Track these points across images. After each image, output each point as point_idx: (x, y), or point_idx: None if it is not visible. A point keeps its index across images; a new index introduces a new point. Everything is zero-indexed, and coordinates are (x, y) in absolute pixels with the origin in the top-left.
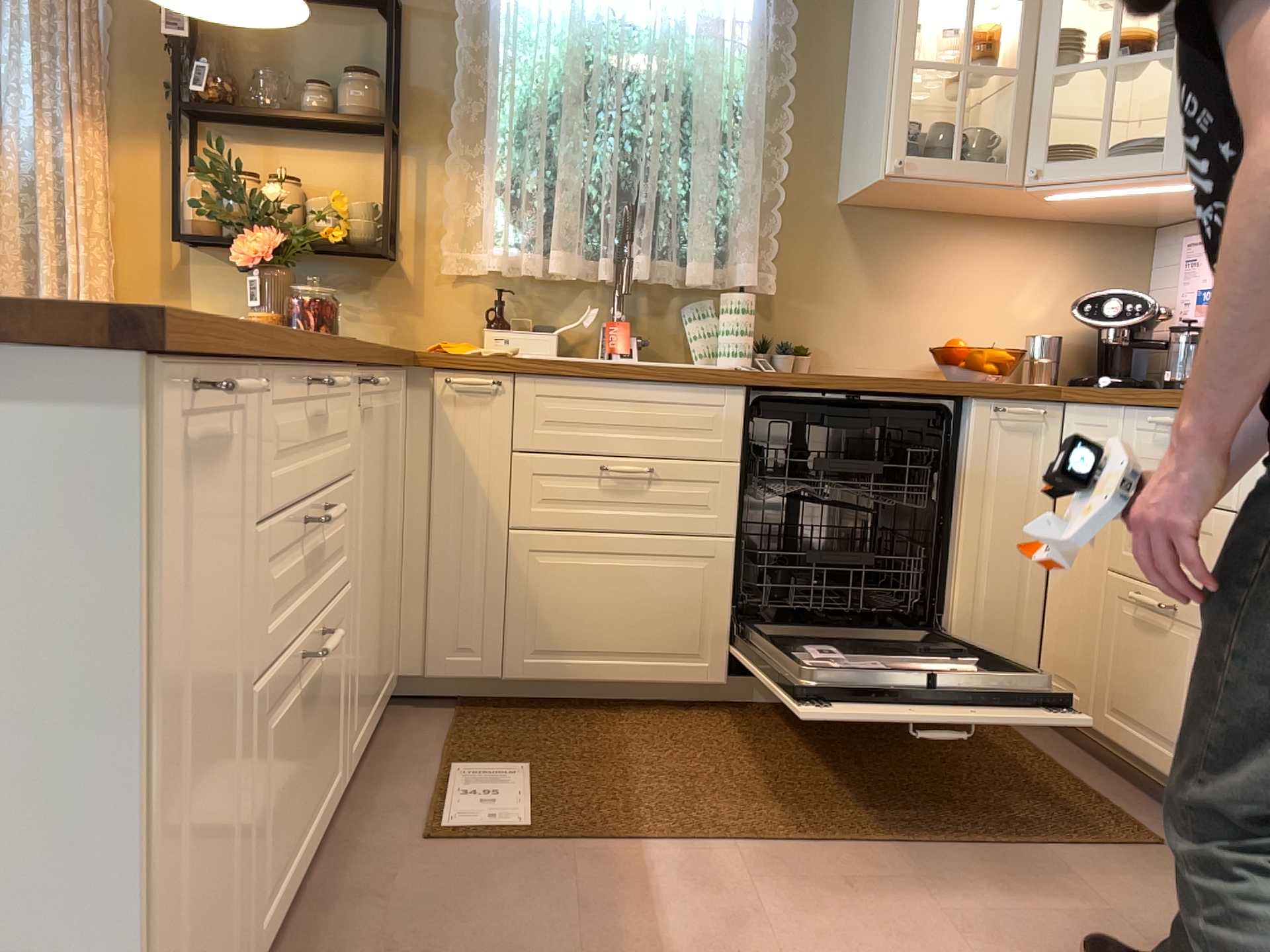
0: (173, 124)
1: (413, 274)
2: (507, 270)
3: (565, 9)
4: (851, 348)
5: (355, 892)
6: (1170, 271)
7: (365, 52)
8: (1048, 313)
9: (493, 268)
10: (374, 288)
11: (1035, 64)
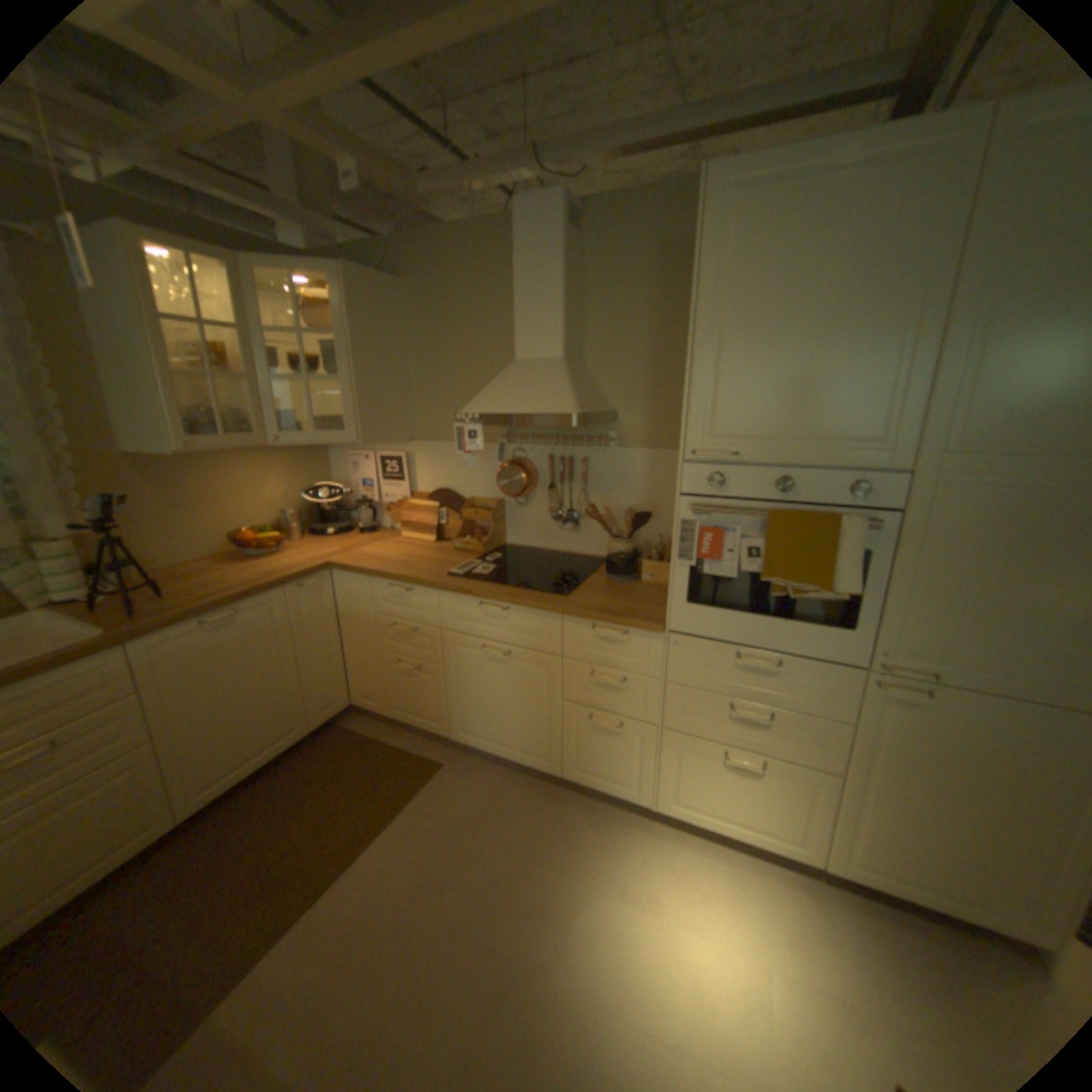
0: None
1: None
2: None
3: None
4: (162, 550)
5: None
6: (338, 463)
7: None
8: (283, 495)
9: None
10: None
11: (252, 371)
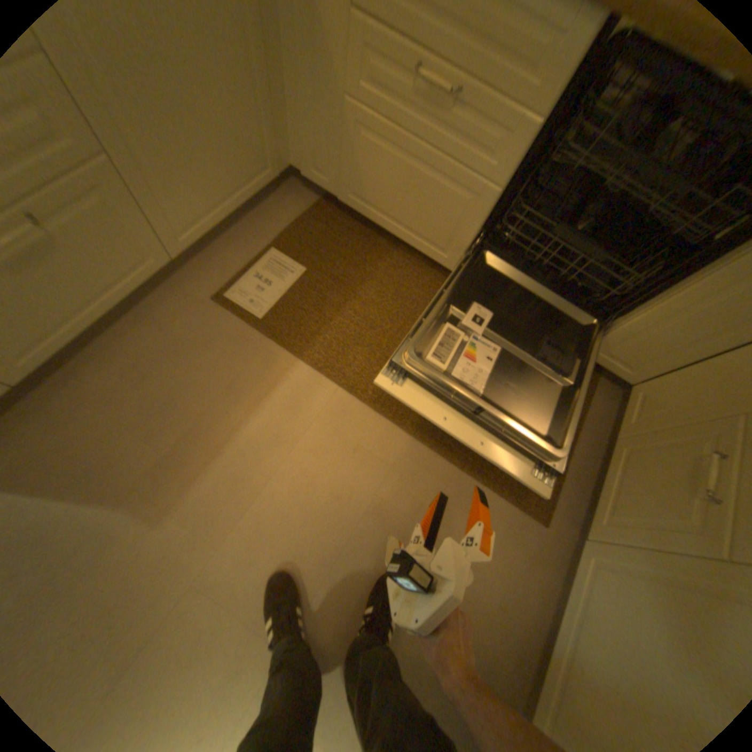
0: None
1: None
2: None
3: None
4: None
5: (157, 317)
6: None
7: None
8: None
9: None
10: None
11: None
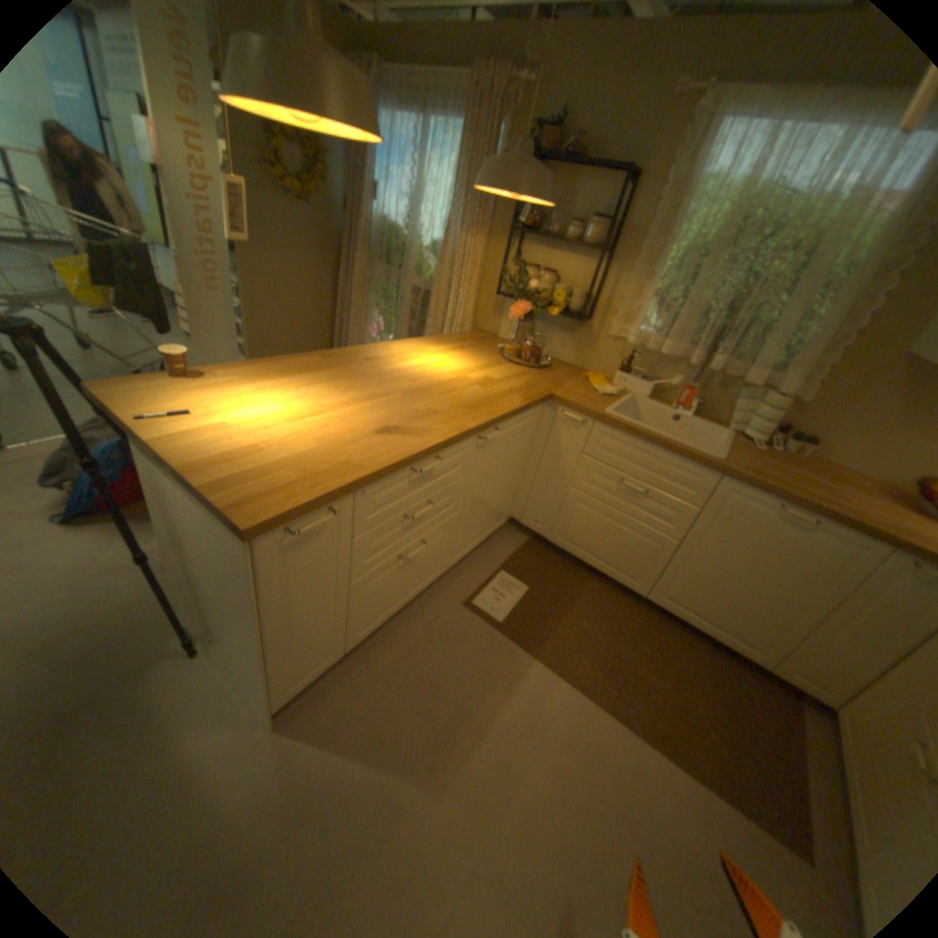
0: (511, 231)
1: (594, 329)
2: (639, 343)
3: (744, 176)
4: (855, 450)
5: (426, 615)
6: None
7: (610, 197)
8: None
9: (629, 341)
10: (574, 332)
11: None
